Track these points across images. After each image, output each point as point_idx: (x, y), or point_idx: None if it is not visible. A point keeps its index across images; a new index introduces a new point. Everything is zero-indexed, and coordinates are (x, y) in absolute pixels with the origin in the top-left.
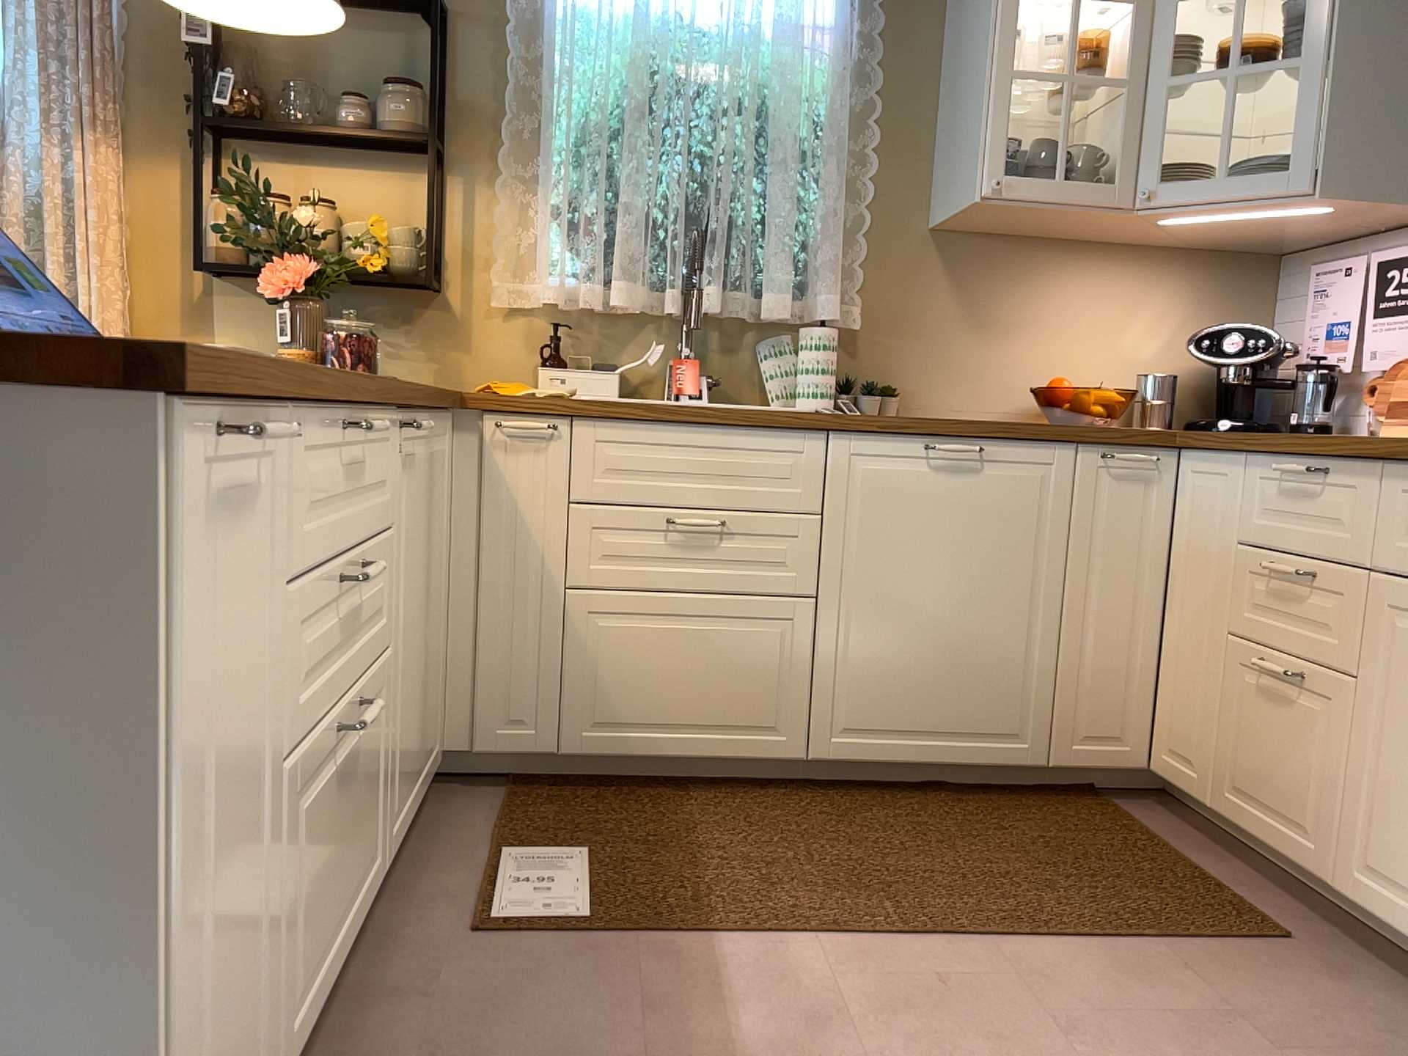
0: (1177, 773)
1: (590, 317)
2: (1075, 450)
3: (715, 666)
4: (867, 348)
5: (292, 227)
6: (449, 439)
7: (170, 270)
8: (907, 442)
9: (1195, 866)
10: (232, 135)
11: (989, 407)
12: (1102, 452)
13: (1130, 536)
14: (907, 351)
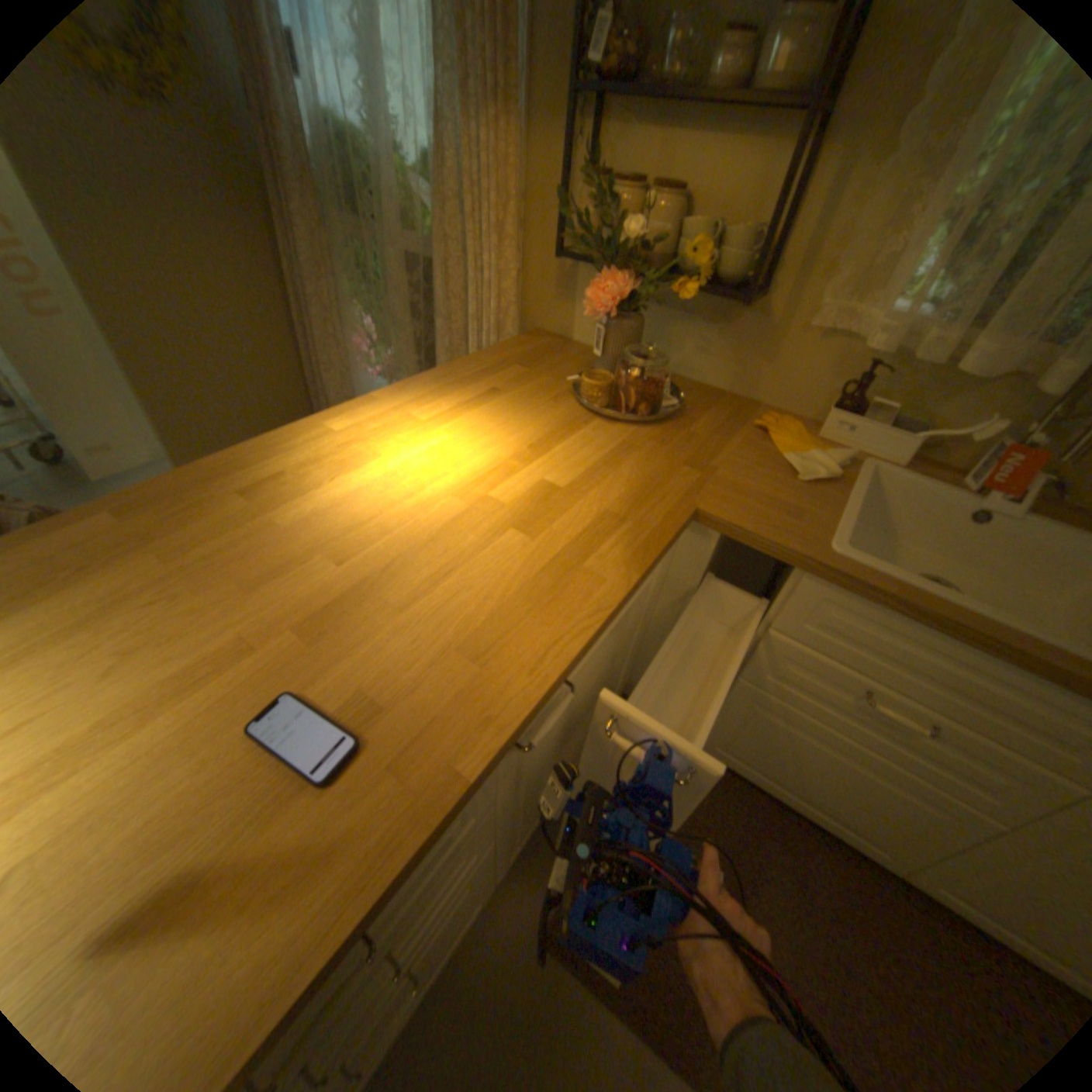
0: None
1: (927, 356)
2: None
3: (854, 794)
4: None
5: (619, 239)
6: (677, 541)
7: (549, 240)
8: None
9: None
10: (607, 90)
11: None
12: None
13: None
14: None
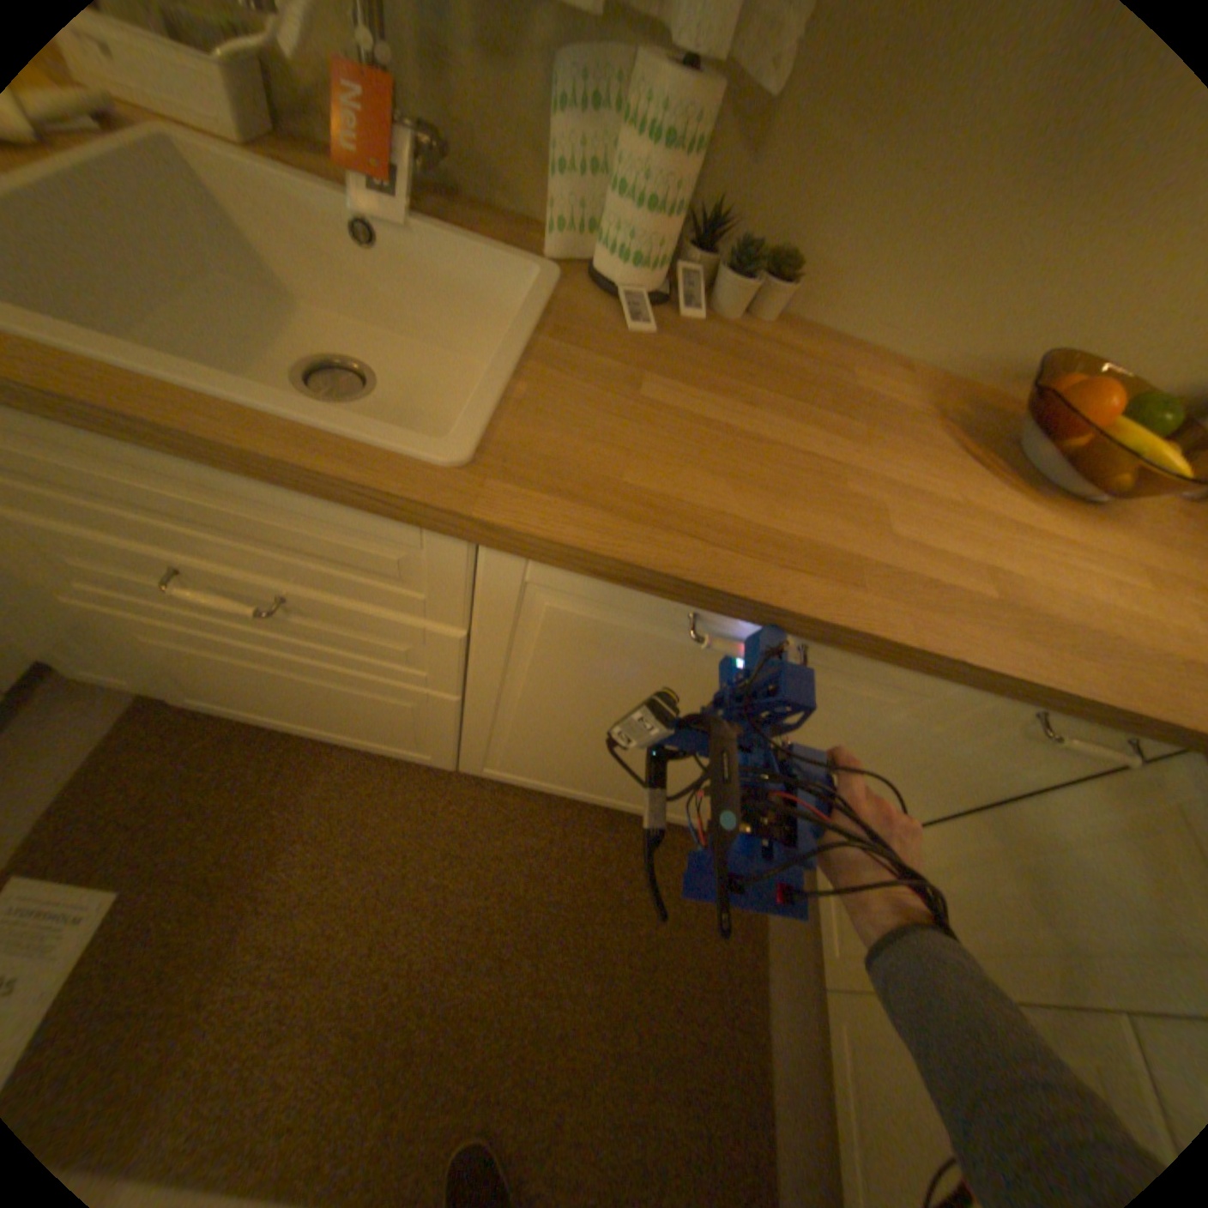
0: (829, 920)
1: None
2: (1000, 703)
3: (327, 708)
4: (787, 147)
5: None
6: None
7: None
8: (652, 603)
9: (771, 1044)
10: None
11: (946, 343)
12: (1049, 718)
13: (975, 783)
14: (866, 180)
